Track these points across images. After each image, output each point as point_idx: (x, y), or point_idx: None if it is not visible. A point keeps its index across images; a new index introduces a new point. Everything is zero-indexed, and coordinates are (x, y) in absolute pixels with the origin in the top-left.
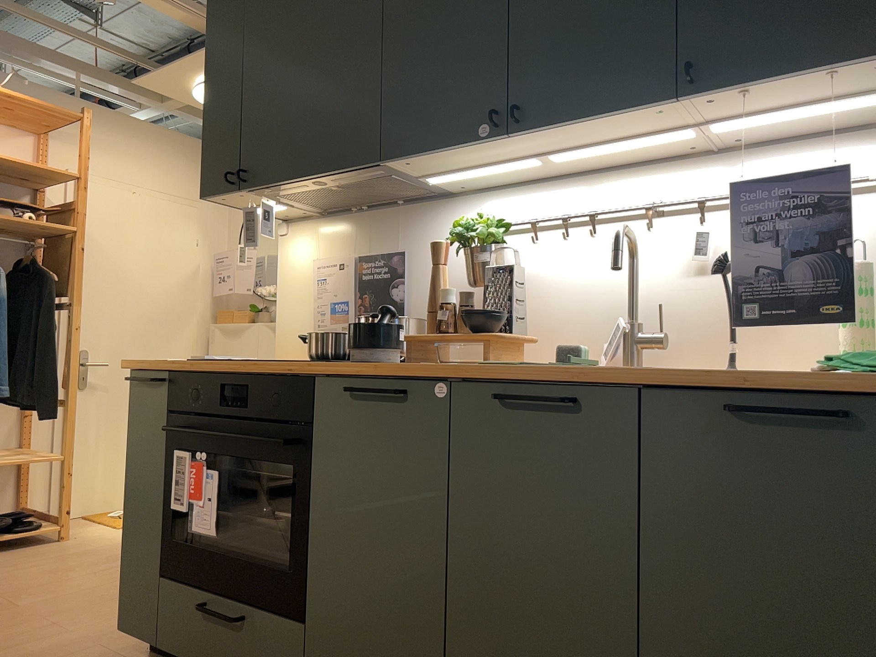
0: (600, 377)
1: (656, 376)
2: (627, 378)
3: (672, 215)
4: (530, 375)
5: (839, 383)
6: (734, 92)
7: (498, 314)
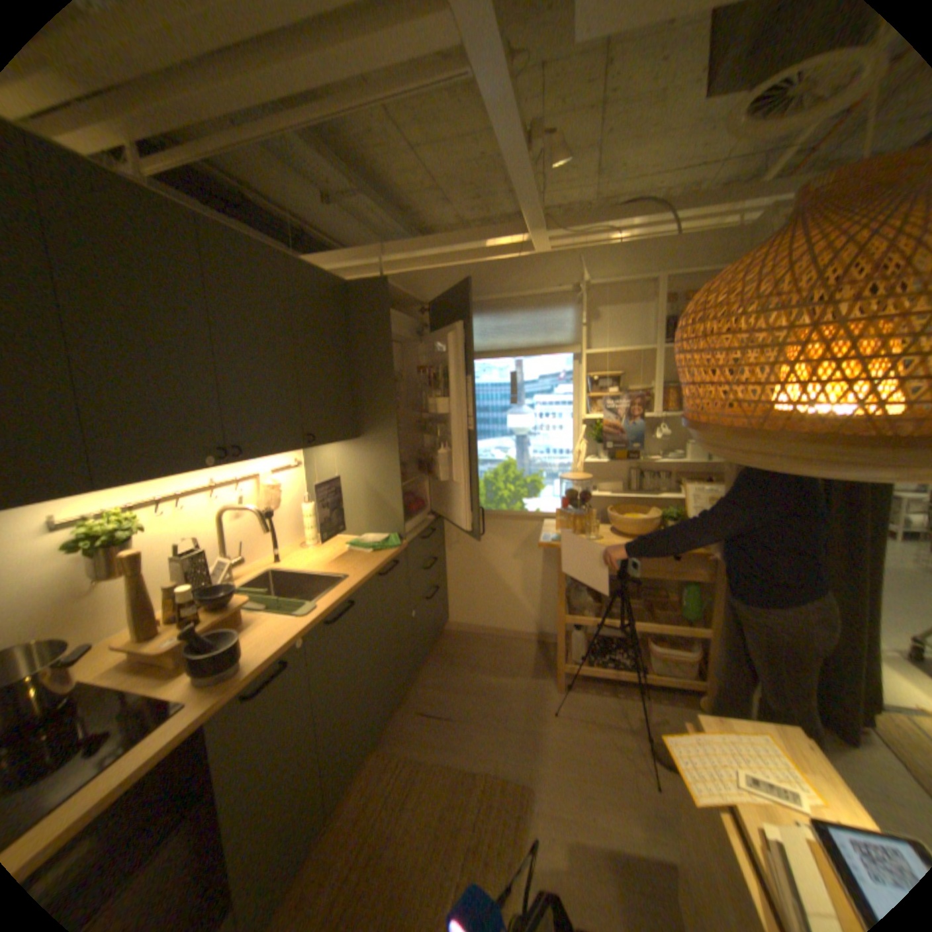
0: (355, 588)
1: (368, 577)
2: (362, 583)
3: (209, 486)
4: (330, 605)
5: (390, 555)
6: (314, 446)
7: (222, 589)
